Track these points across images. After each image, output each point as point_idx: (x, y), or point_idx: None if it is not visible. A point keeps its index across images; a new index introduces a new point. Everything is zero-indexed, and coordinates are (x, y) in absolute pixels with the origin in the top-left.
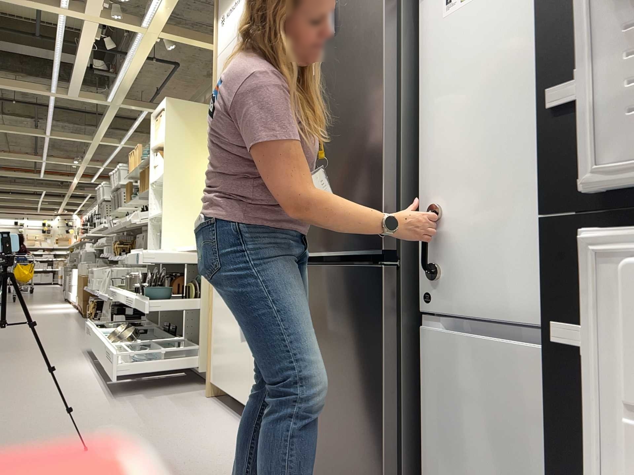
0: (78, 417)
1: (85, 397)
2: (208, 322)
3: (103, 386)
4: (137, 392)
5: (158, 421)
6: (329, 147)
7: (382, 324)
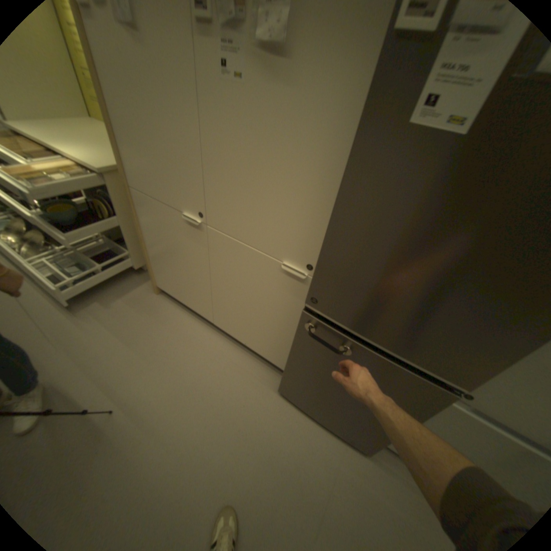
0: (60, 357)
1: (43, 322)
2: (143, 249)
3: (47, 297)
4: (90, 300)
5: (140, 342)
6: (440, 269)
7: (431, 412)
